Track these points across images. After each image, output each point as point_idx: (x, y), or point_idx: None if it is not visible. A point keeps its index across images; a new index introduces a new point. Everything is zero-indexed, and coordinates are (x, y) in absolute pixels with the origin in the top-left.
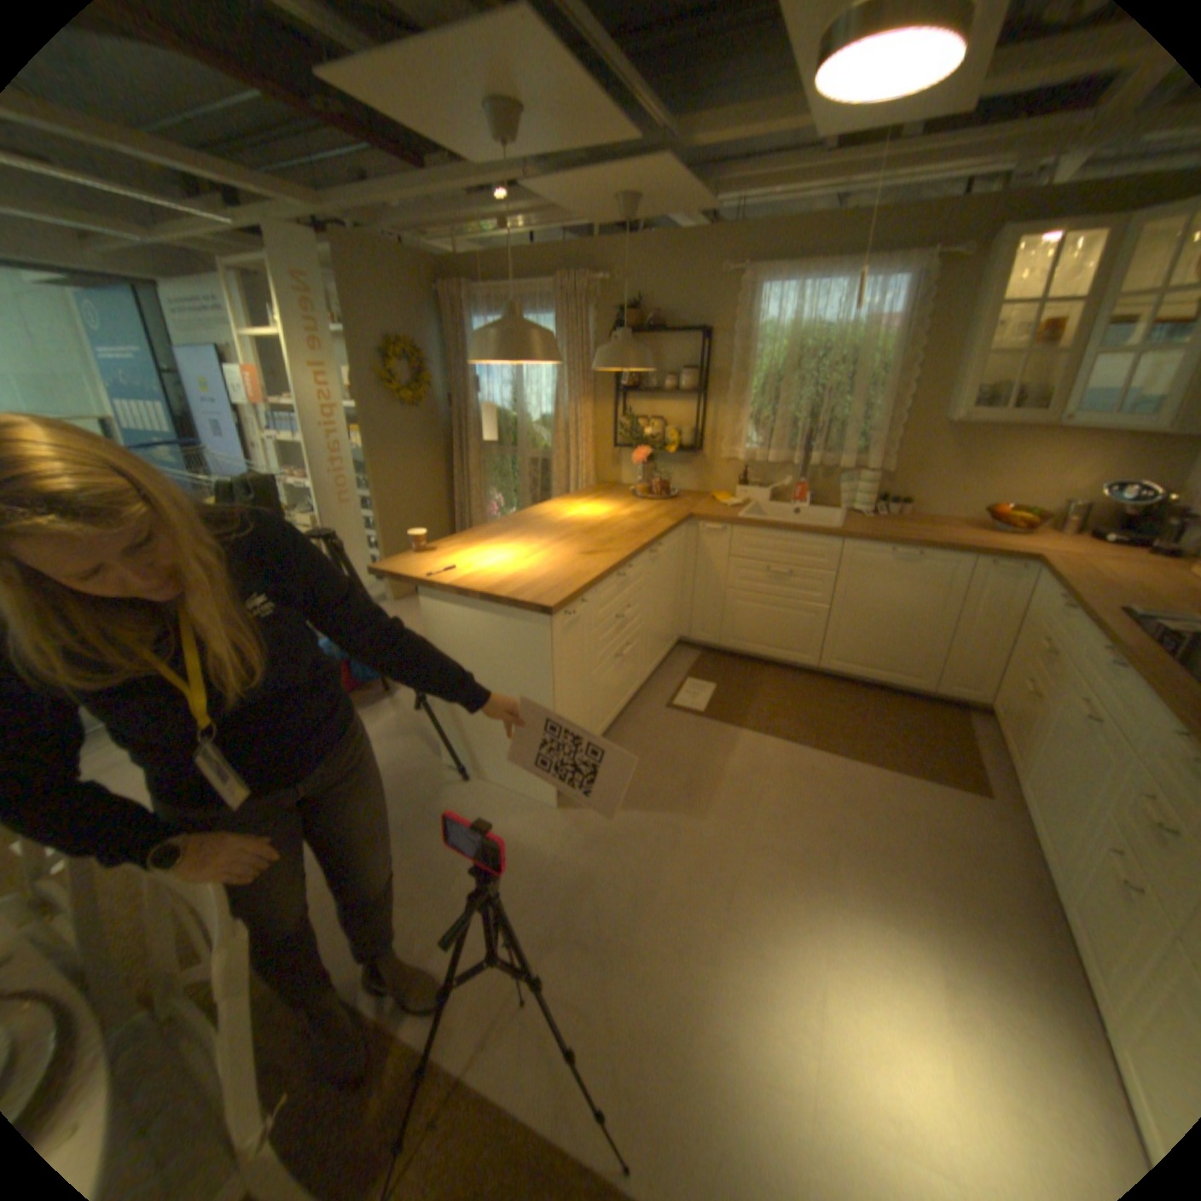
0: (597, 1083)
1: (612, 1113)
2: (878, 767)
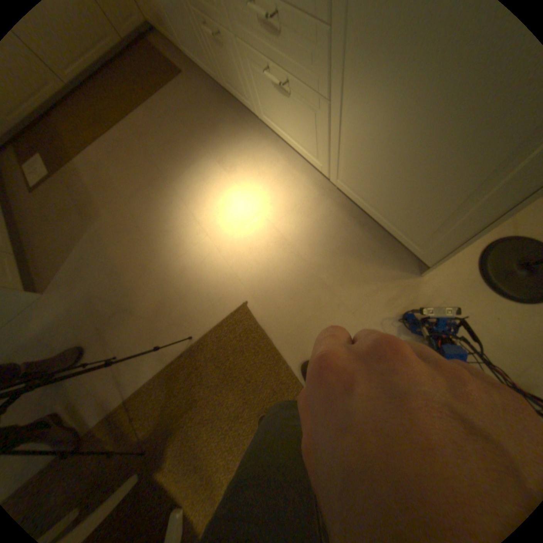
0: (162, 333)
1: (174, 331)
2: (136, 106)
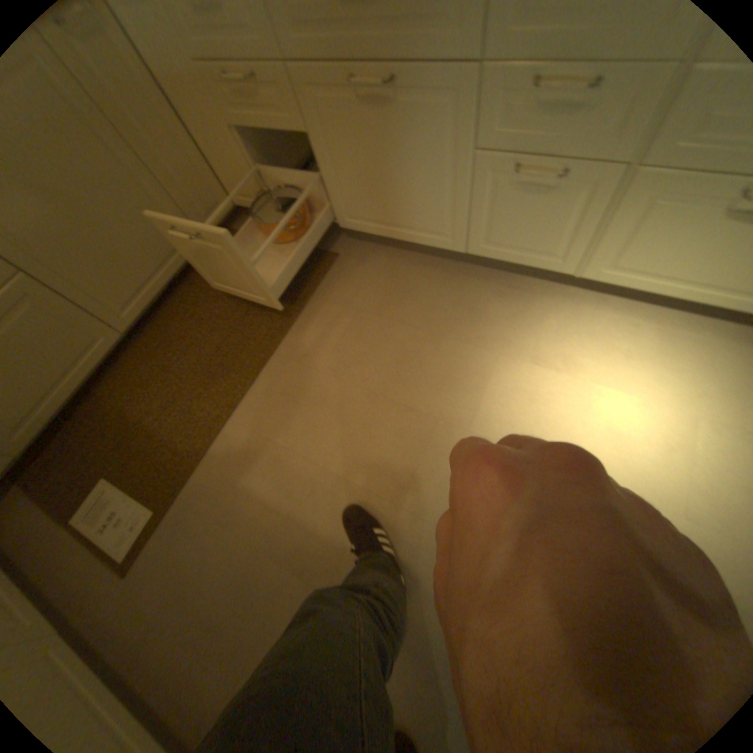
0: None
1: None
2: (290, 328)
